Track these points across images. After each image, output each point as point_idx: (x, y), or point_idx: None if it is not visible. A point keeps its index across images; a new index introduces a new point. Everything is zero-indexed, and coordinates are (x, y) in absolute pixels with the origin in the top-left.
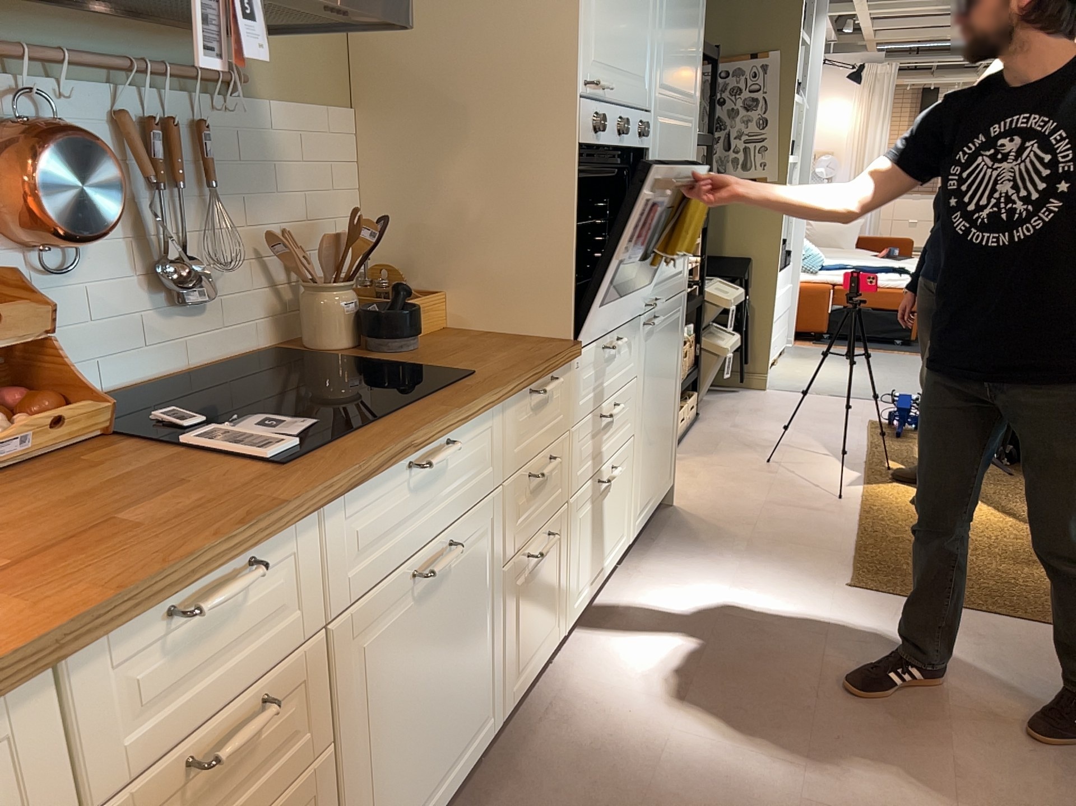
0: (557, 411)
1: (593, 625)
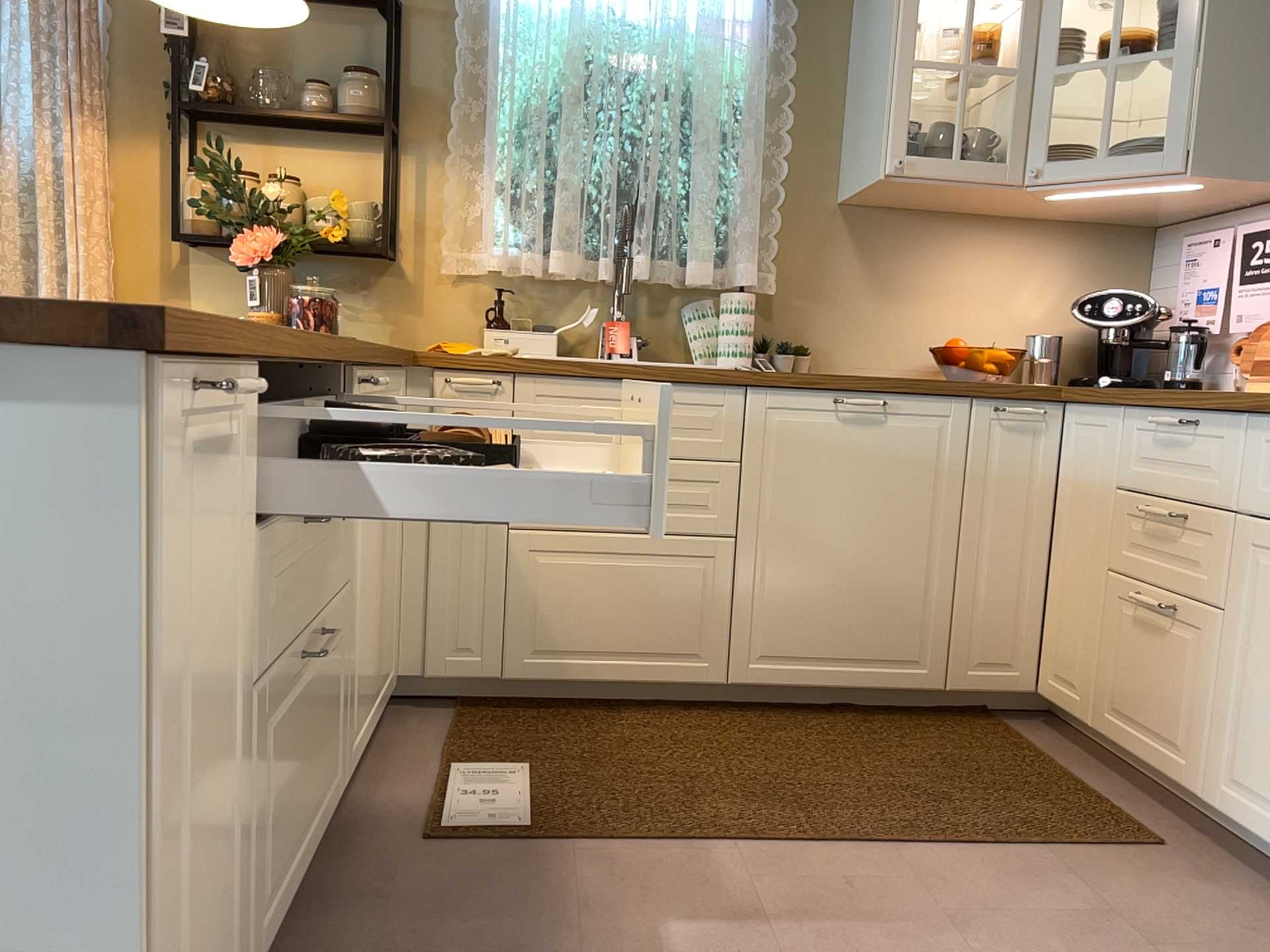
0: None
1: None
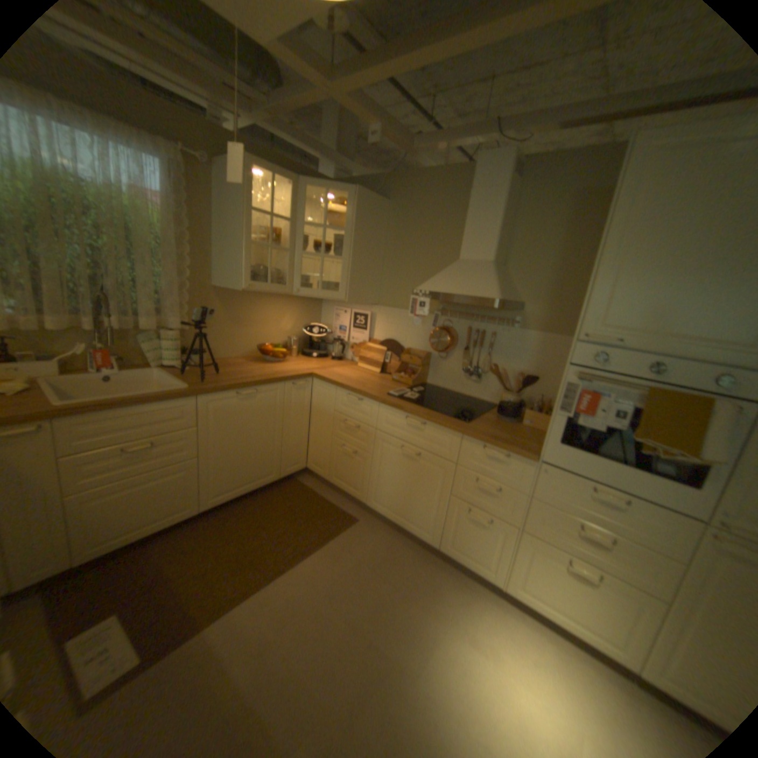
0: (514, 475)
1: (543, 633)
